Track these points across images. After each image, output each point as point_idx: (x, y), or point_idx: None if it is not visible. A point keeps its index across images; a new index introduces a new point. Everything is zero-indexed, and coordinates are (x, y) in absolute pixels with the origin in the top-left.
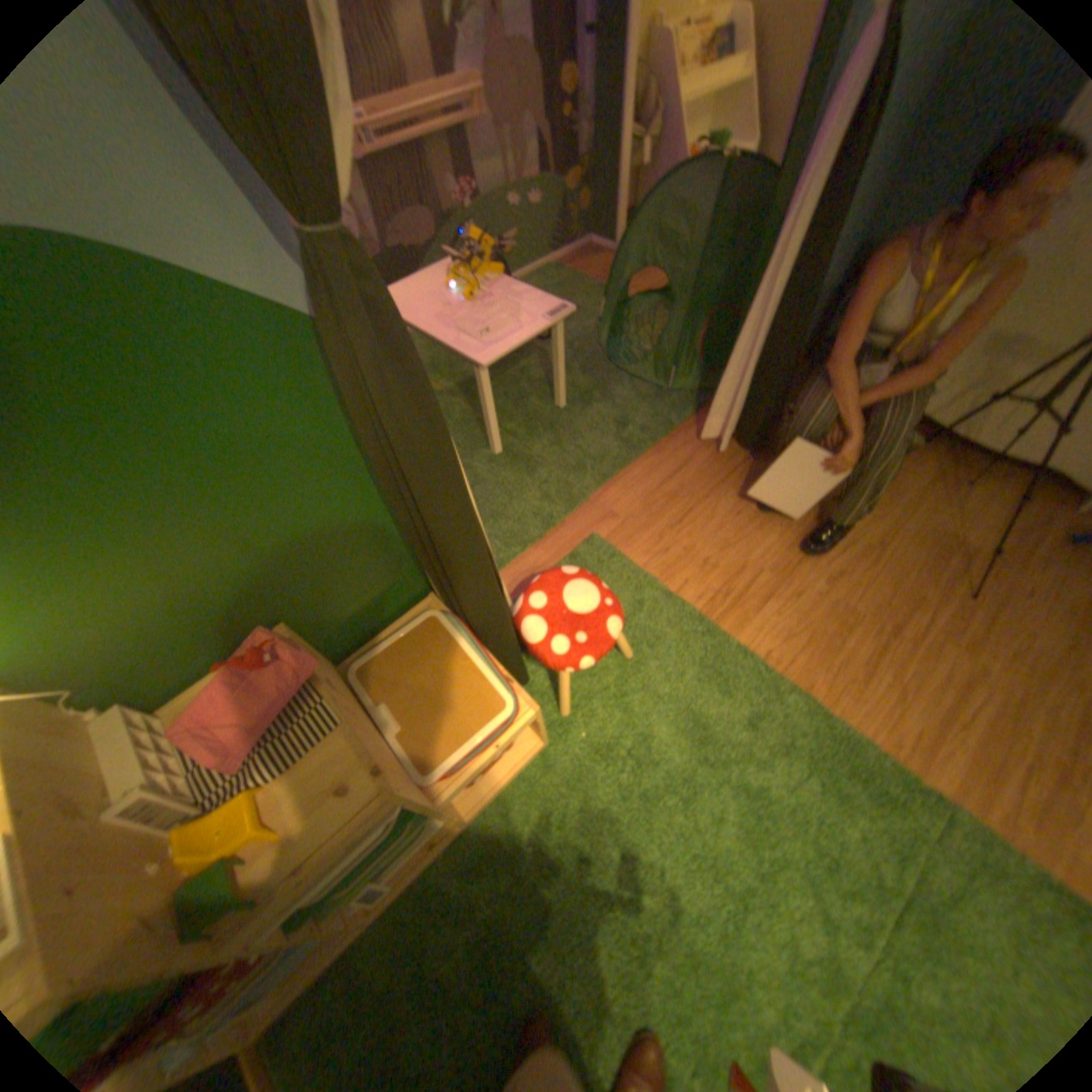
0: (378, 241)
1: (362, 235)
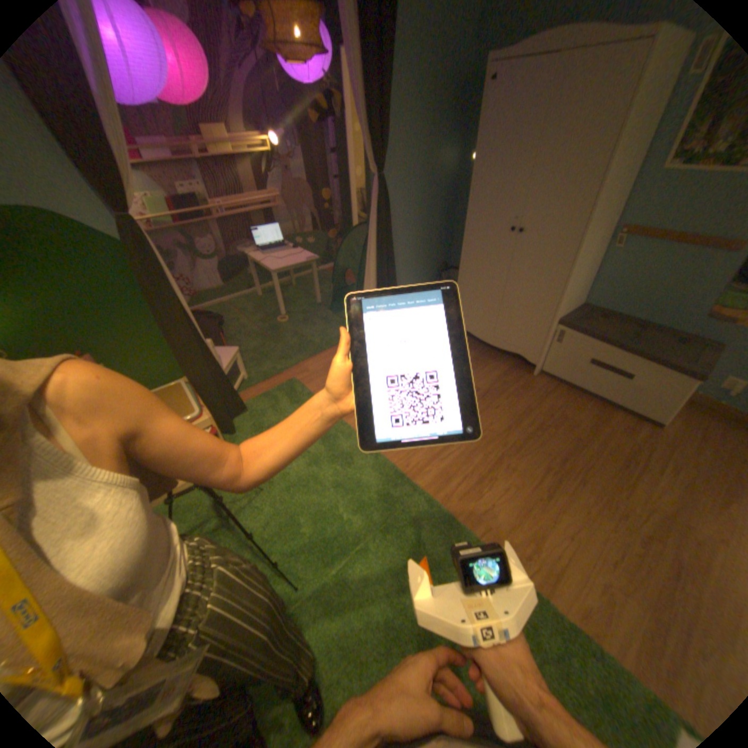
0: (225, 252)
1: (217, 249)
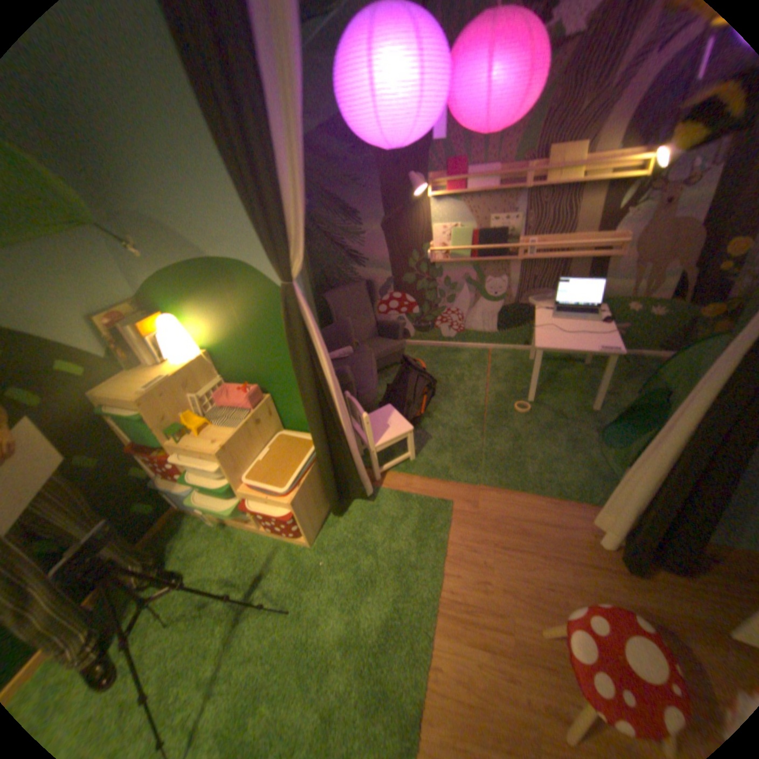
0: (516, 297)
1: (508, 291)
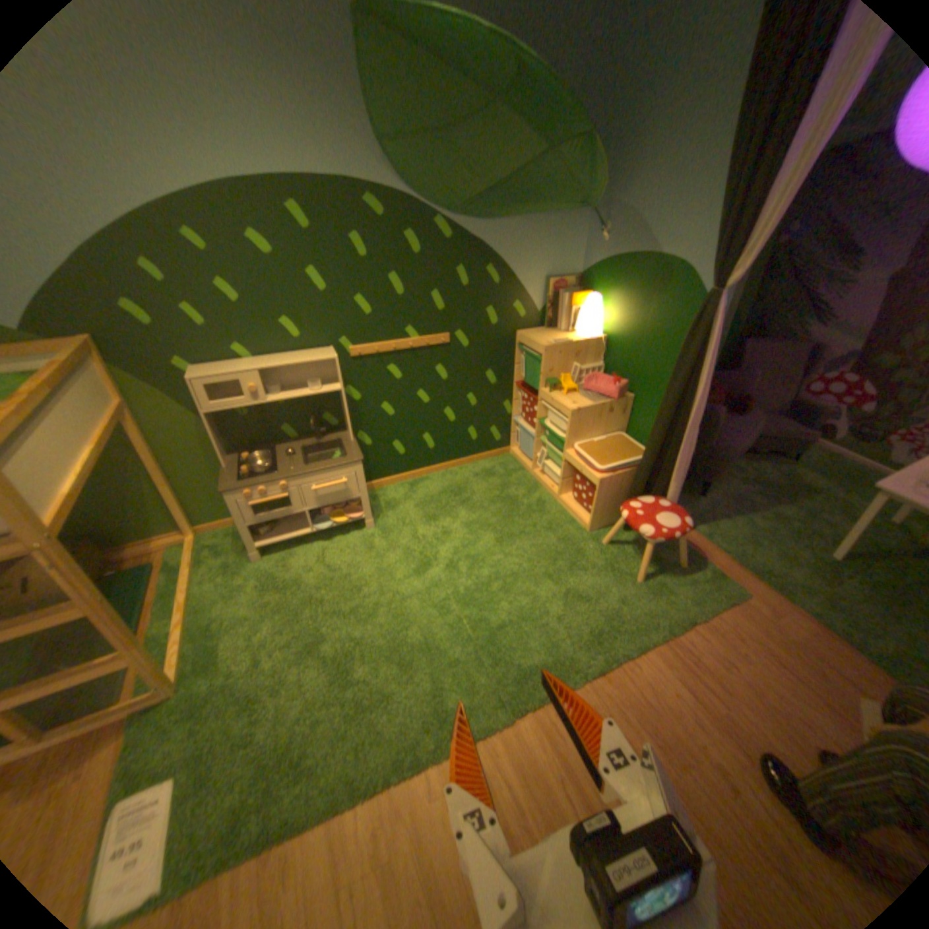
0: None
1: None
